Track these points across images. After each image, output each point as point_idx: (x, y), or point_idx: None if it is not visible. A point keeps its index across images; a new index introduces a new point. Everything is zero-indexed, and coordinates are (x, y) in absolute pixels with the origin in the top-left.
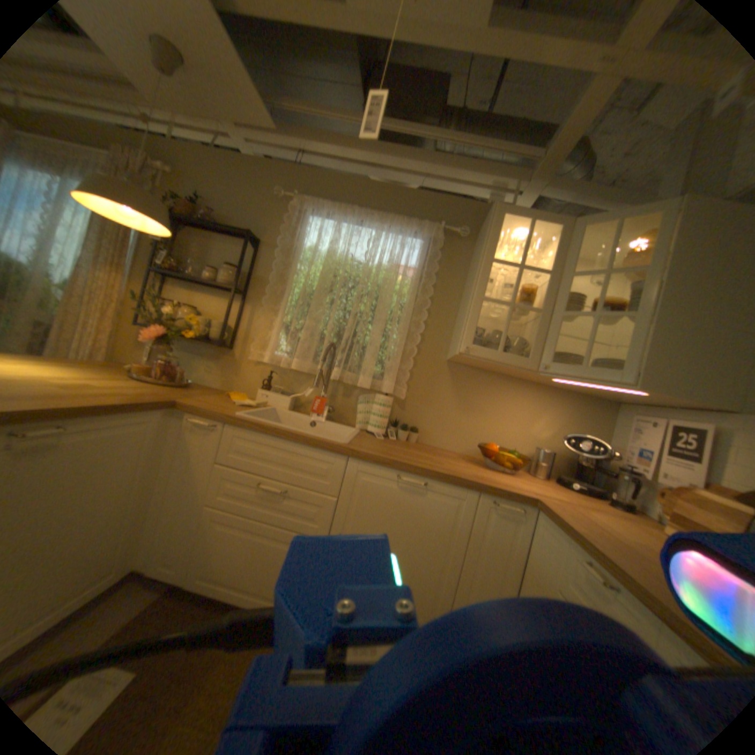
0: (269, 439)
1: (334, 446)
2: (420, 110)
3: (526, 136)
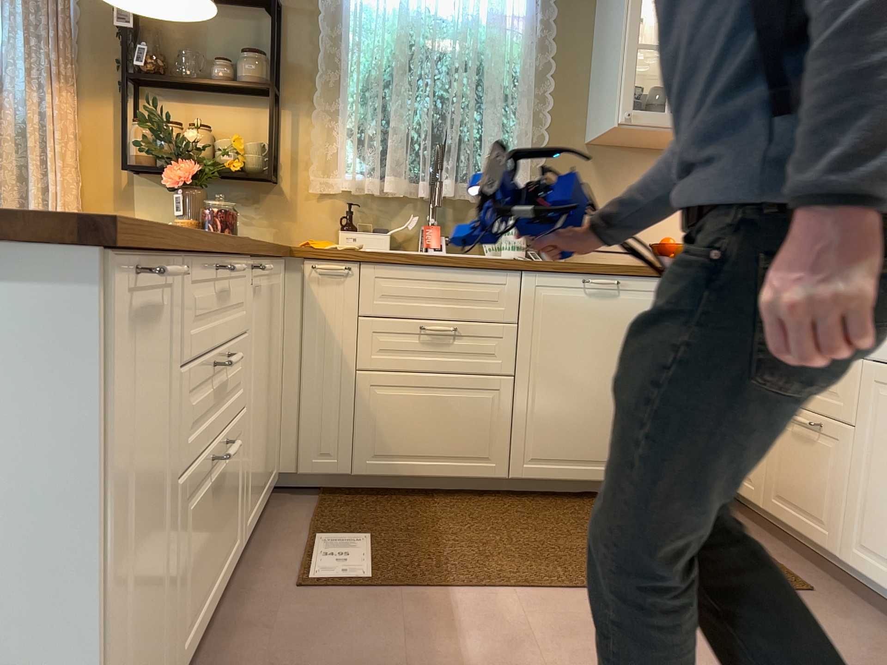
0: (419, 270)
1: (502, 260)
2: None
3: None
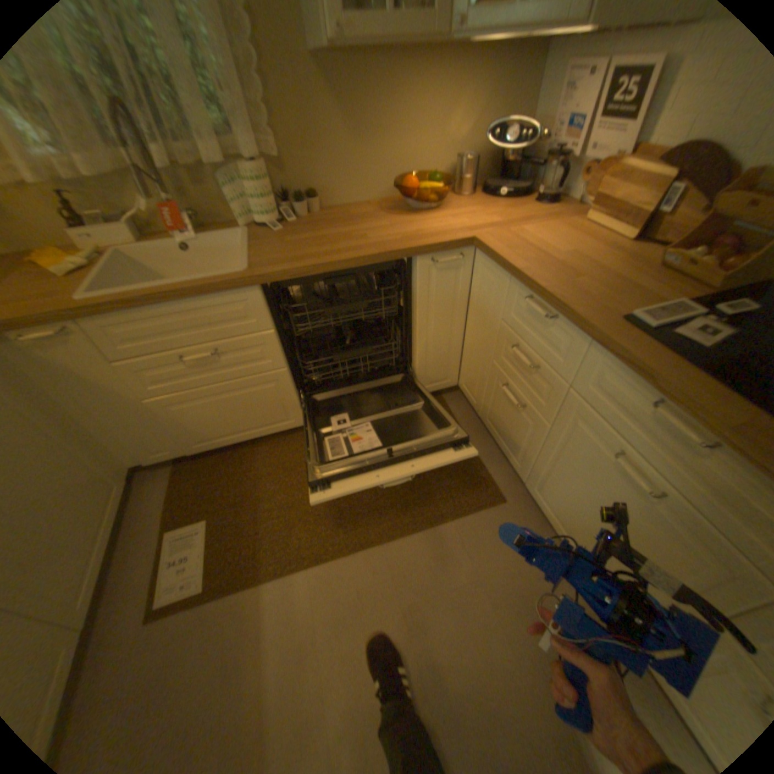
0: (148, 310)
1: (234, 282)
2: None
3: None
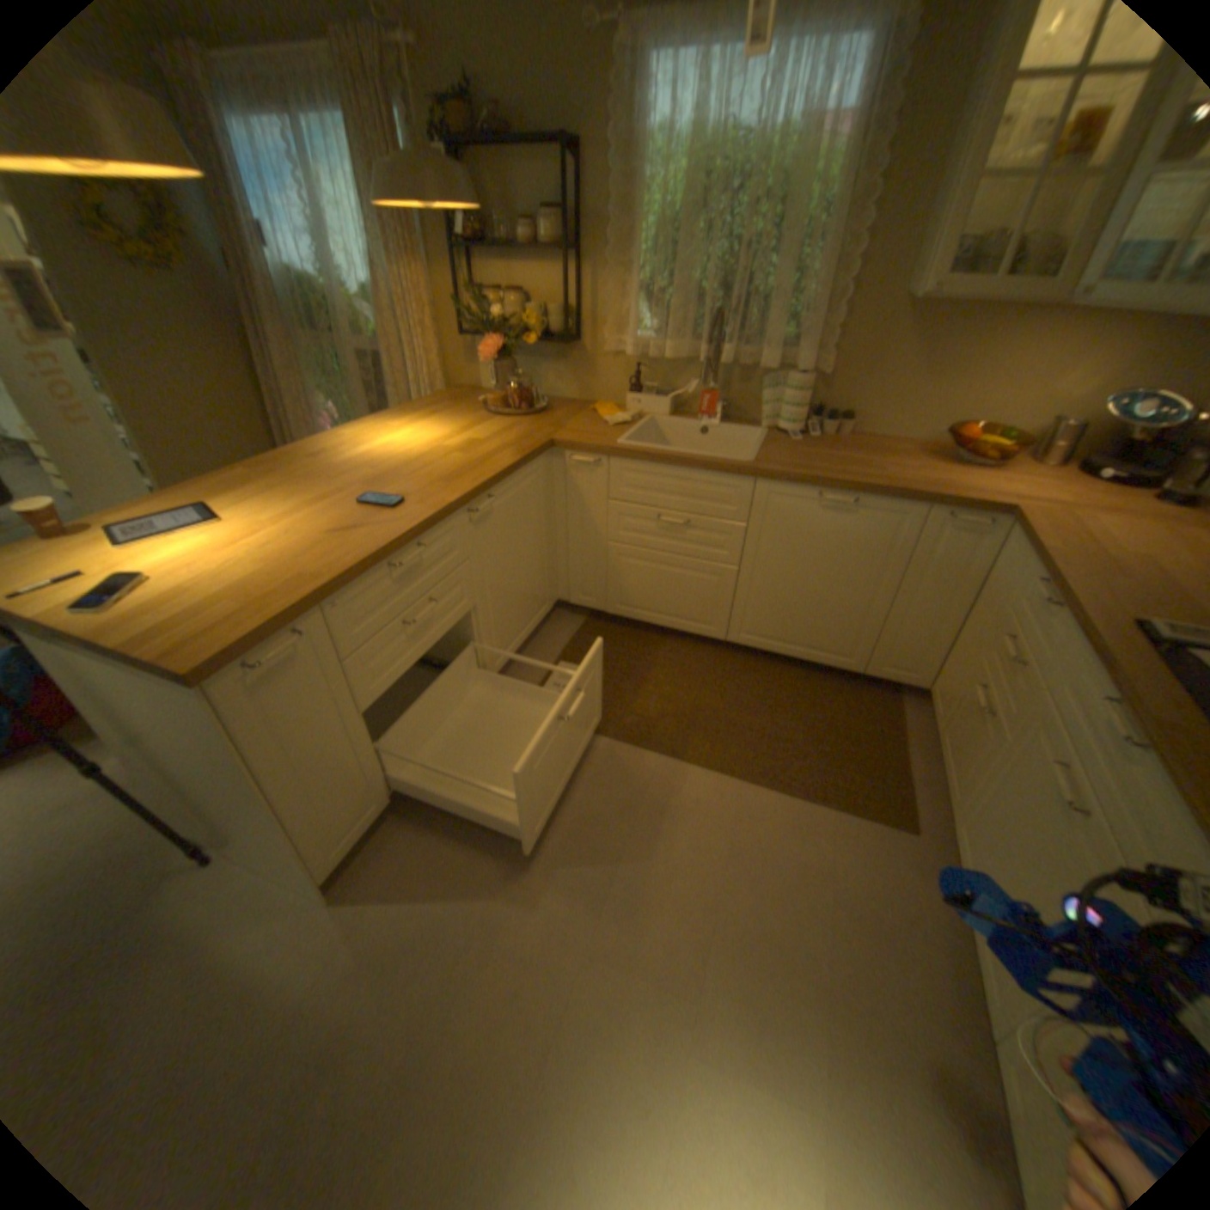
0: (658, 469)
1: (736, 468)
2: None
3: None
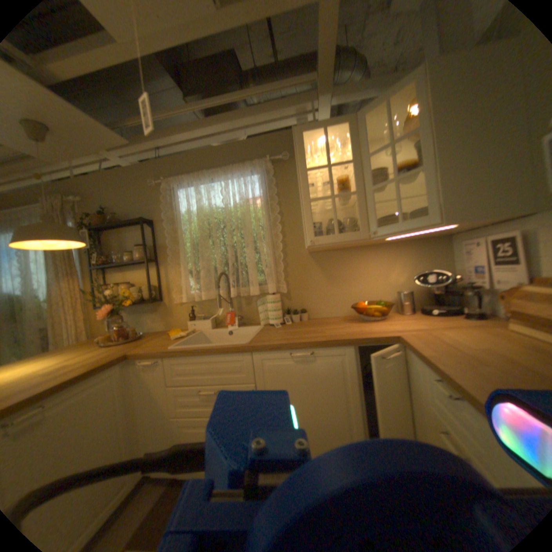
0: (193, 358)
1: (238, 348)
2: (222, 83)
3: (305, 67)
